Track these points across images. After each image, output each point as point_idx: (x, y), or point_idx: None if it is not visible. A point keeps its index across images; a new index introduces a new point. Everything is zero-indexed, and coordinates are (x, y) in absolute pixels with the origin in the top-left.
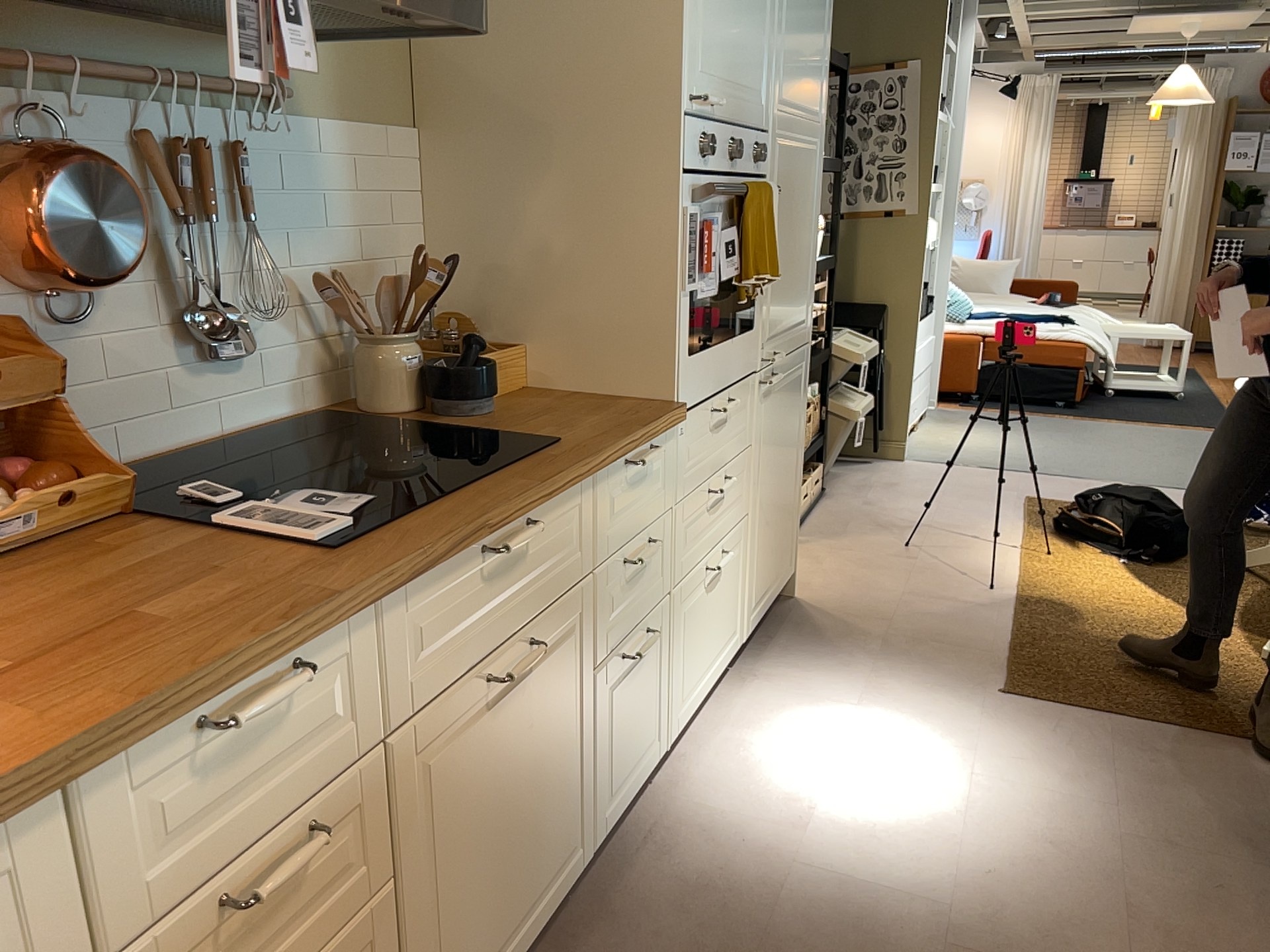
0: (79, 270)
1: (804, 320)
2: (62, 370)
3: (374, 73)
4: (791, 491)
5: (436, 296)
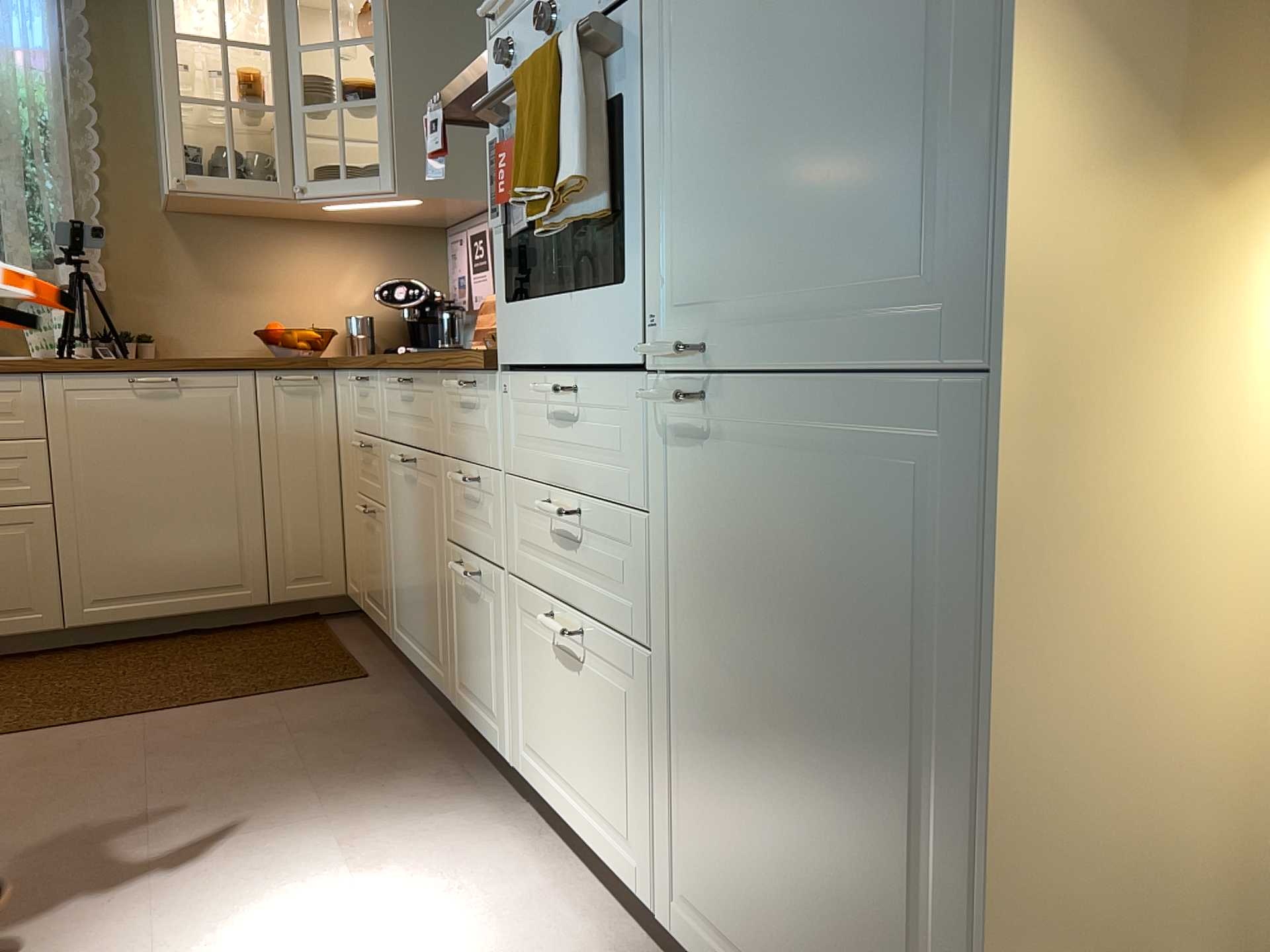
0: None
1: (919, 285)
2: None
3: None
4: (887, 859)
5: None
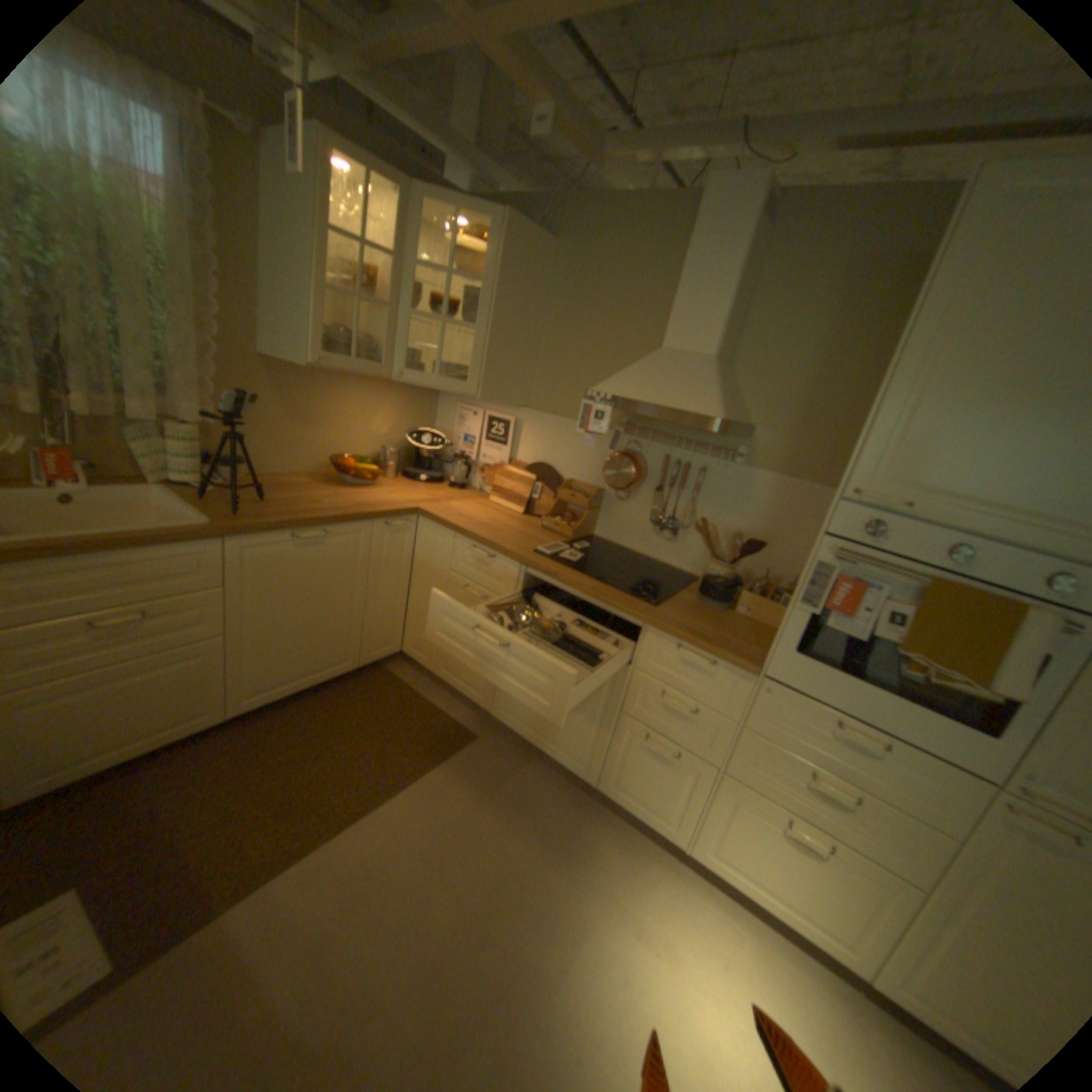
0: (608, 484)
1: None
2: (588, 504)
3: (816, 457)
4: None
5: (748, 556)
